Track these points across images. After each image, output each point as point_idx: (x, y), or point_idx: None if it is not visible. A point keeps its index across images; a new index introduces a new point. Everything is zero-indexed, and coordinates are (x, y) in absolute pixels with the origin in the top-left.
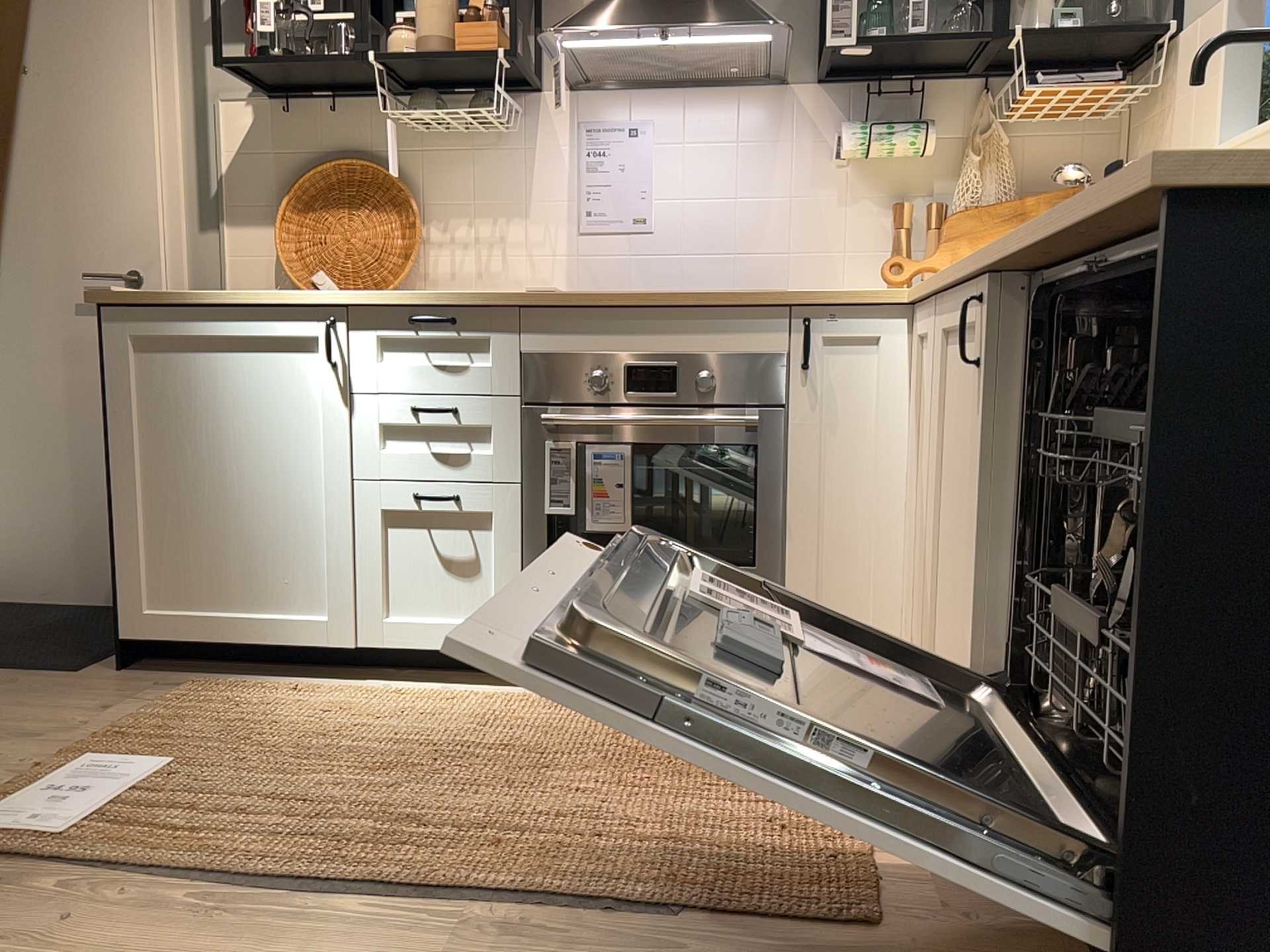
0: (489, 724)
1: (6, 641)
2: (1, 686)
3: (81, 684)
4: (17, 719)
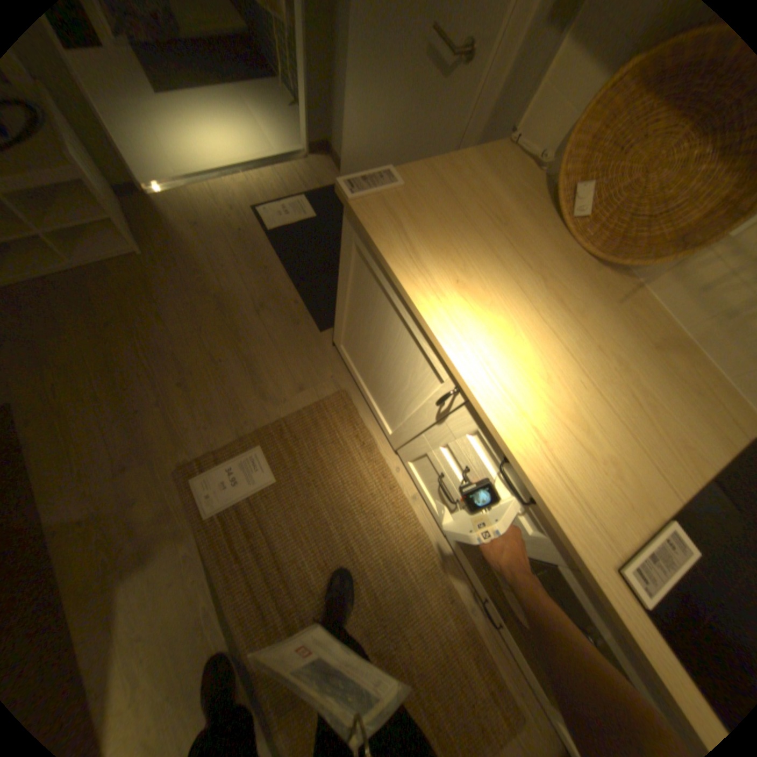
0: (392, 562)
1: (325, 266)
2: (291, 324)
3: (313, 349)
4: (272, 370)
